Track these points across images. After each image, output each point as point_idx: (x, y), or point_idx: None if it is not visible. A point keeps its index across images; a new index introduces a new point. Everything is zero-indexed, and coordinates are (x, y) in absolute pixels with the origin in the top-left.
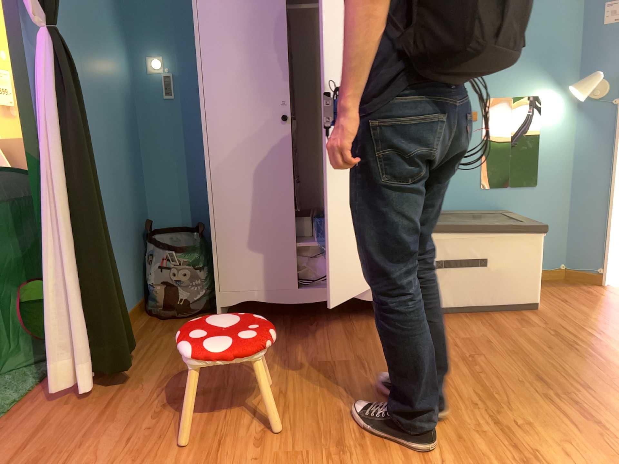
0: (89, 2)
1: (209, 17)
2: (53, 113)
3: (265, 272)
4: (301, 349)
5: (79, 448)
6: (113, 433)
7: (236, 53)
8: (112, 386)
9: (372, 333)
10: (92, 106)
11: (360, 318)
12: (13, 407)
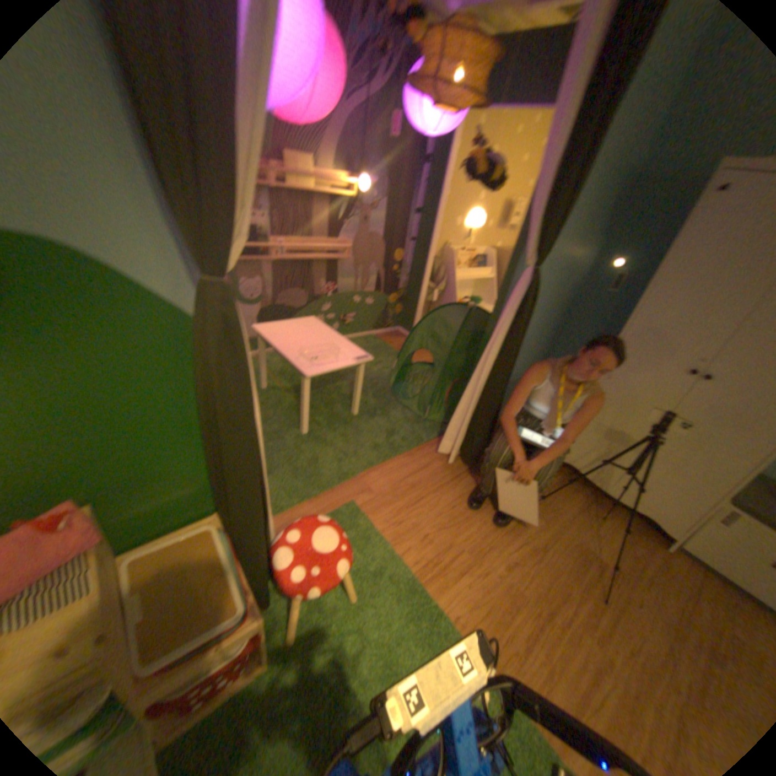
0: (585, 221)
1: (680, 266)
2: (514, 312)
3: (598, 462)
4: (586, 529)
5: (435, 496)
6: (452, 499)
7: (685, 304)
8: (466, 467)
9: (652, 562)
10: (544, 299)
11: (655, 540)
12: (422, 447)
